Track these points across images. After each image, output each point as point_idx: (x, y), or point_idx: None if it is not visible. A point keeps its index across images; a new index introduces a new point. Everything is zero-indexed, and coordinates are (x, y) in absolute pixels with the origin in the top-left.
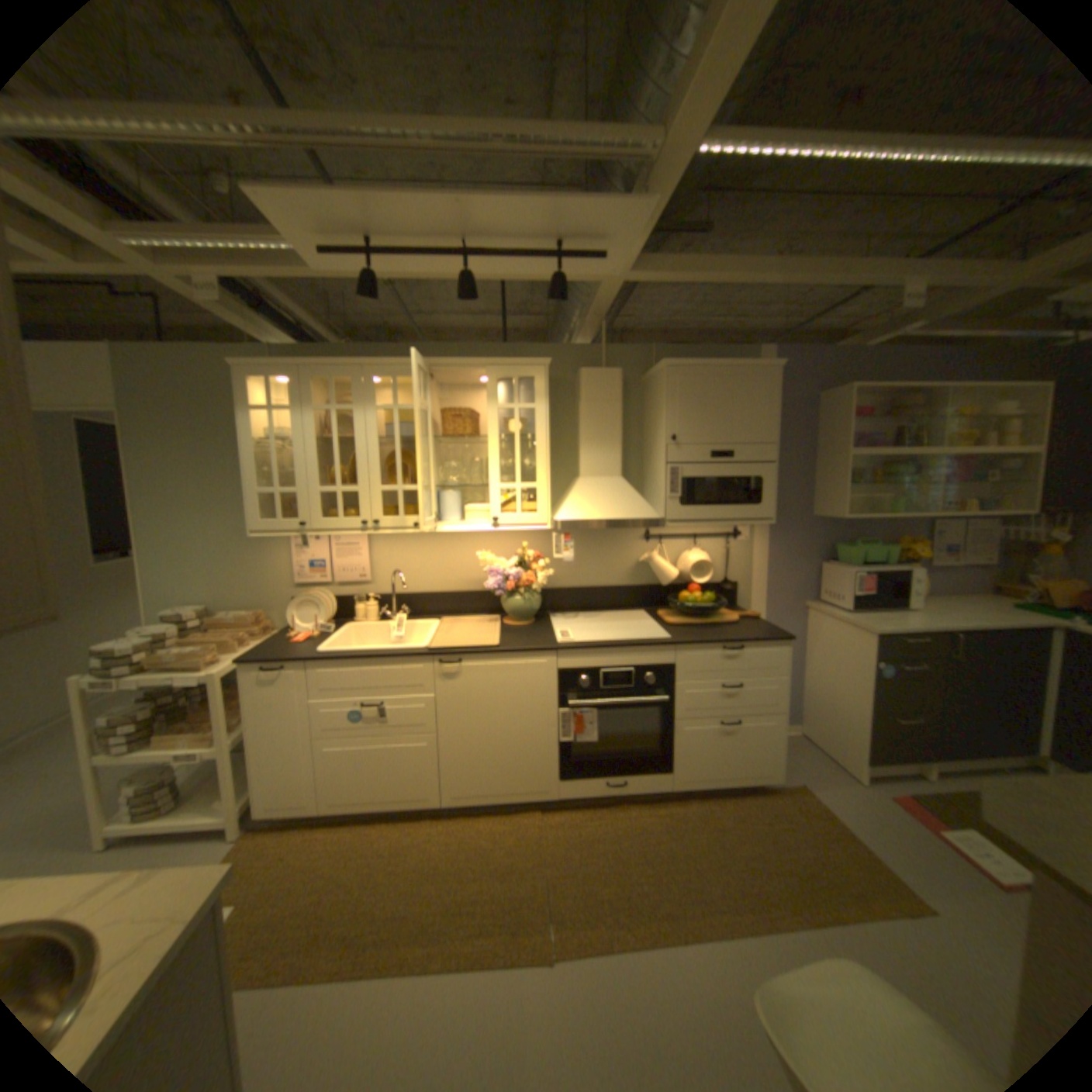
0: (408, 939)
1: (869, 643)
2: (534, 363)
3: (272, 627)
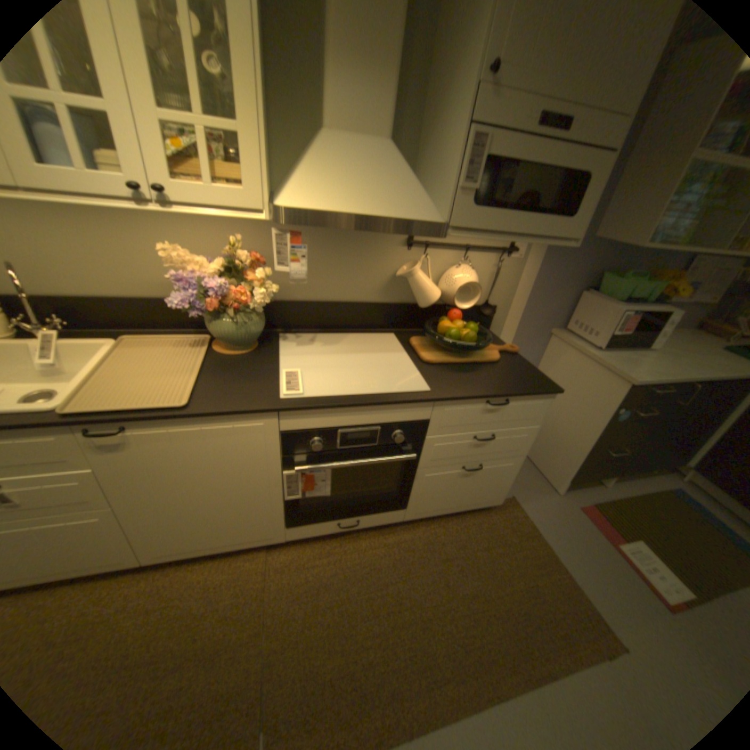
0: None
1: (618, 388)
2: None
3: None
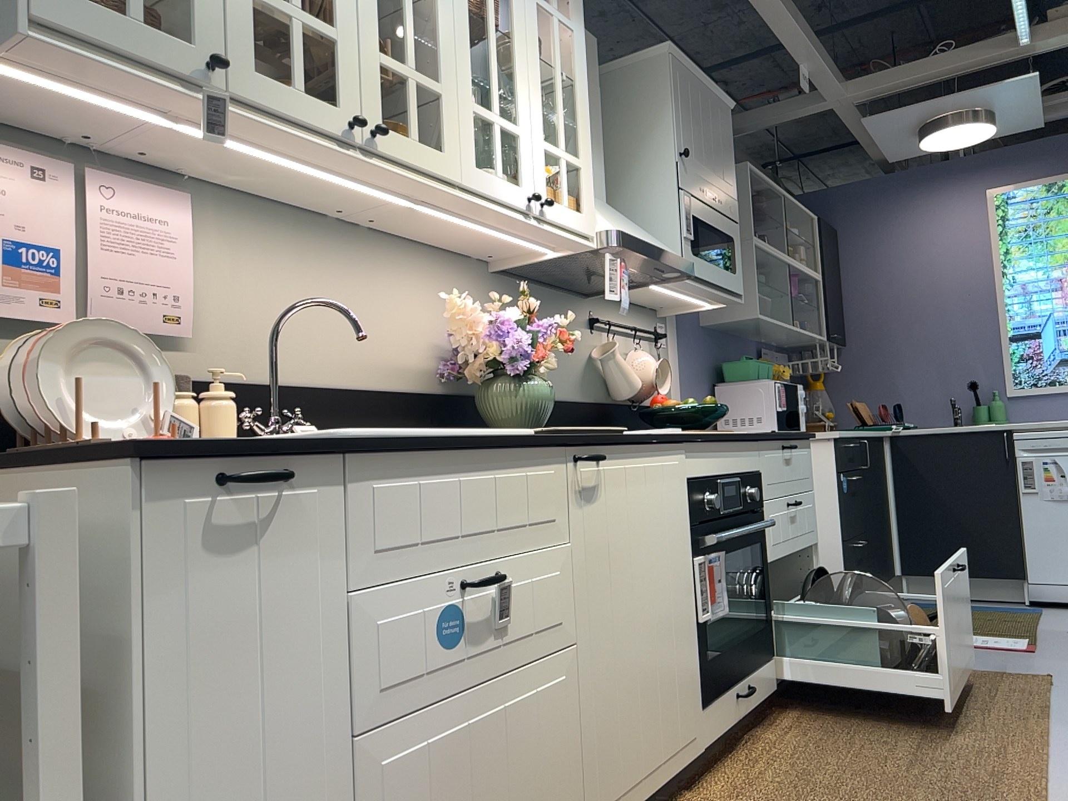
0: None
1: (823, 454)
2: None
3: None
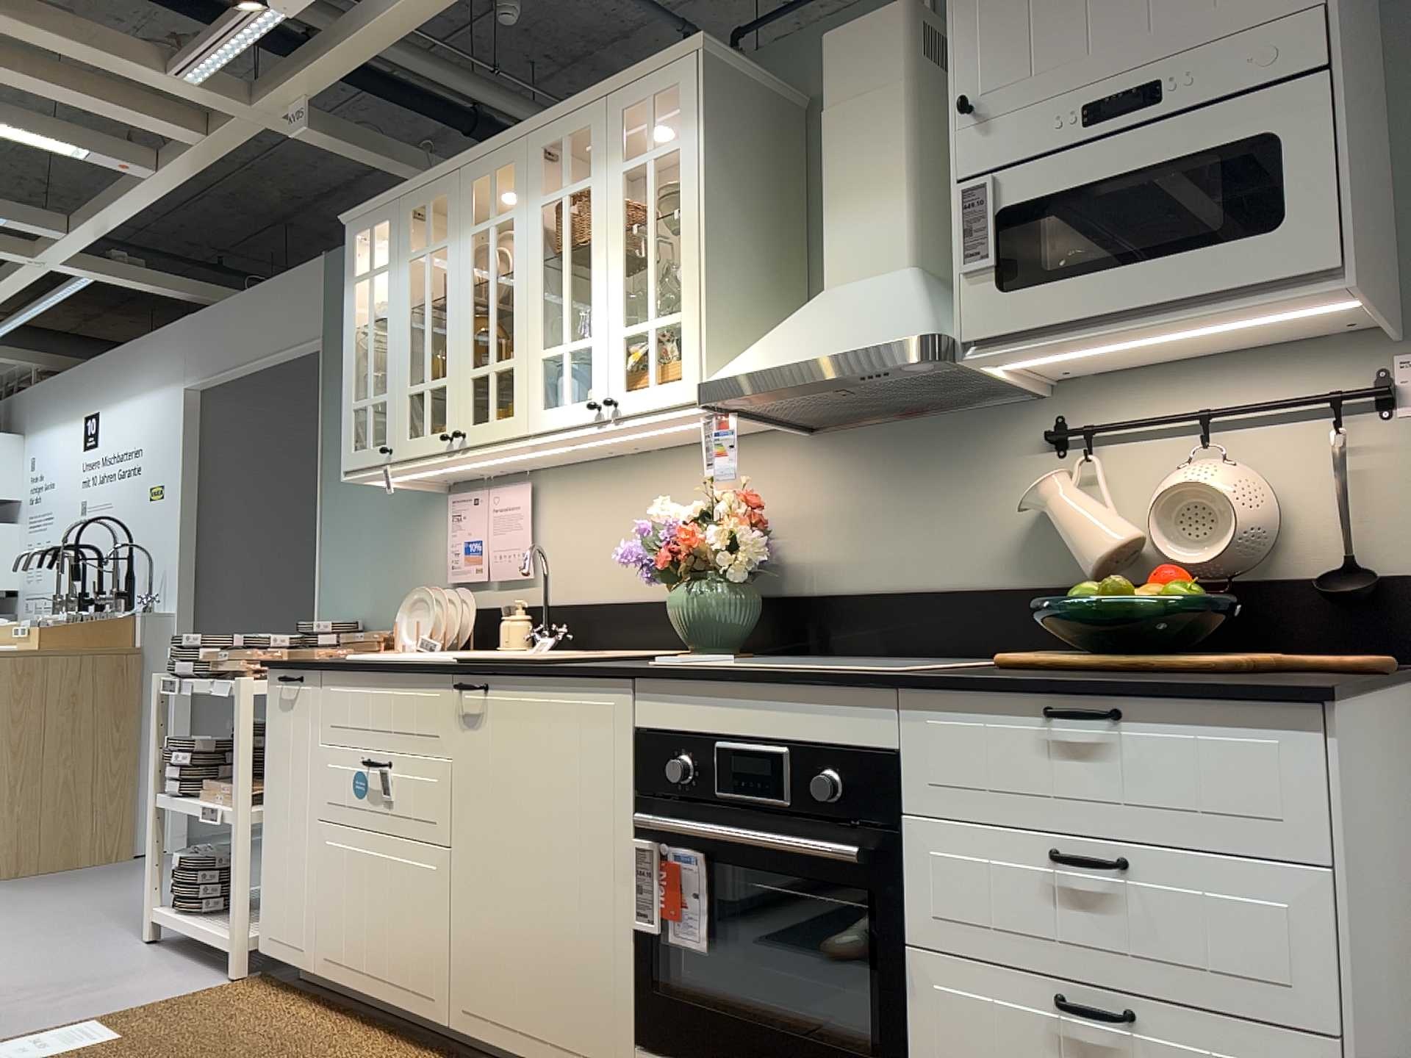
0: None
1: None
2: (676, 56)
3: None
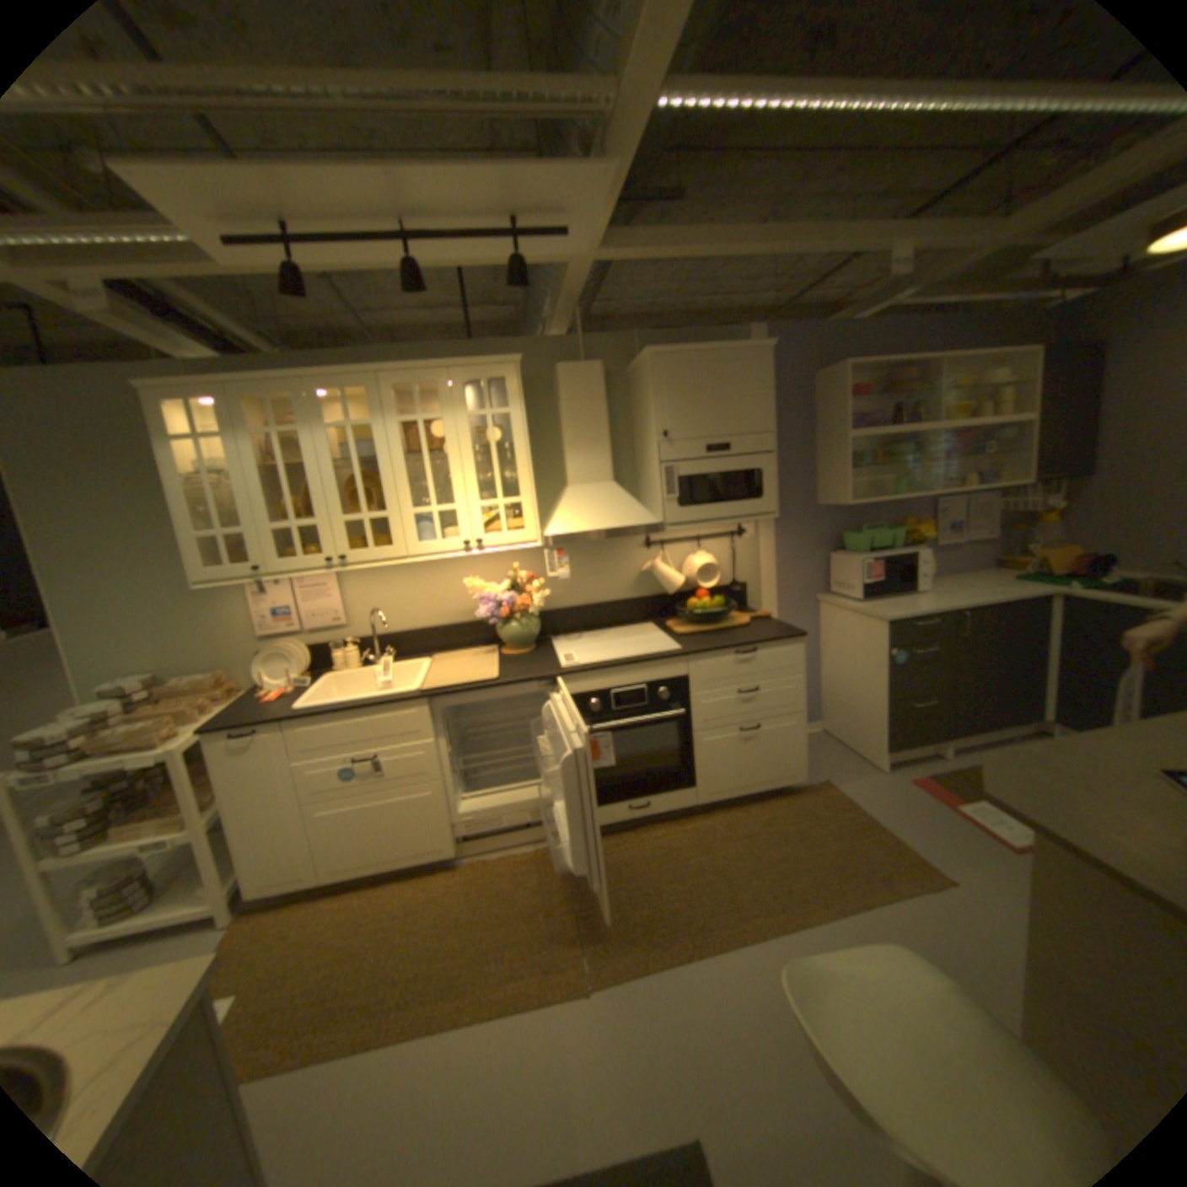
0: (436, 996)
1: (881, 631)
2: (505, 361)
3: (240, 688)
